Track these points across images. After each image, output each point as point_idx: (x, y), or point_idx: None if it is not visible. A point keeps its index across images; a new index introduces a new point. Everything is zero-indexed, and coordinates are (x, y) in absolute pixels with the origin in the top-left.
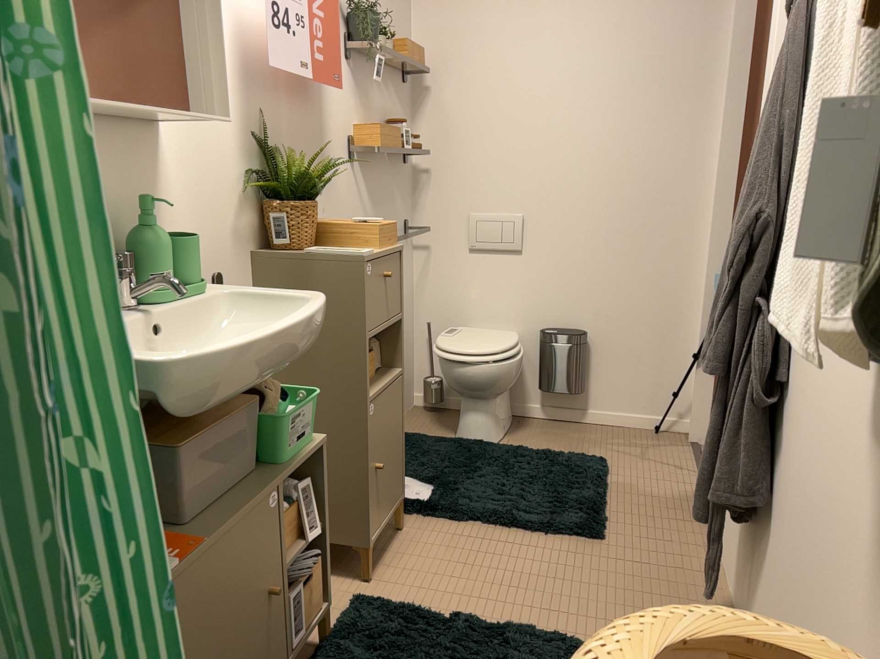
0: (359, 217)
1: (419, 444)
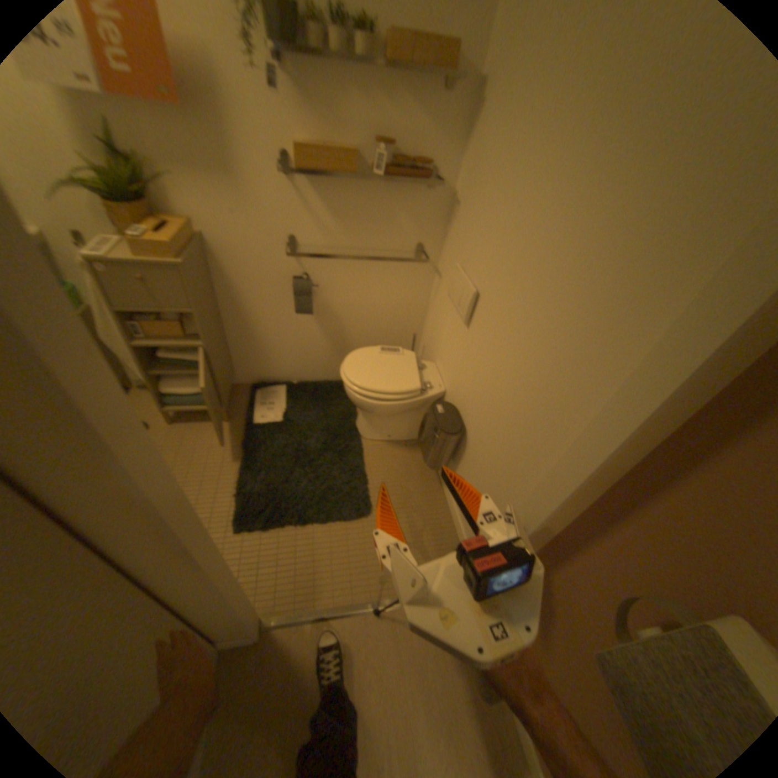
0: (299, 222)
1: (333, 397)
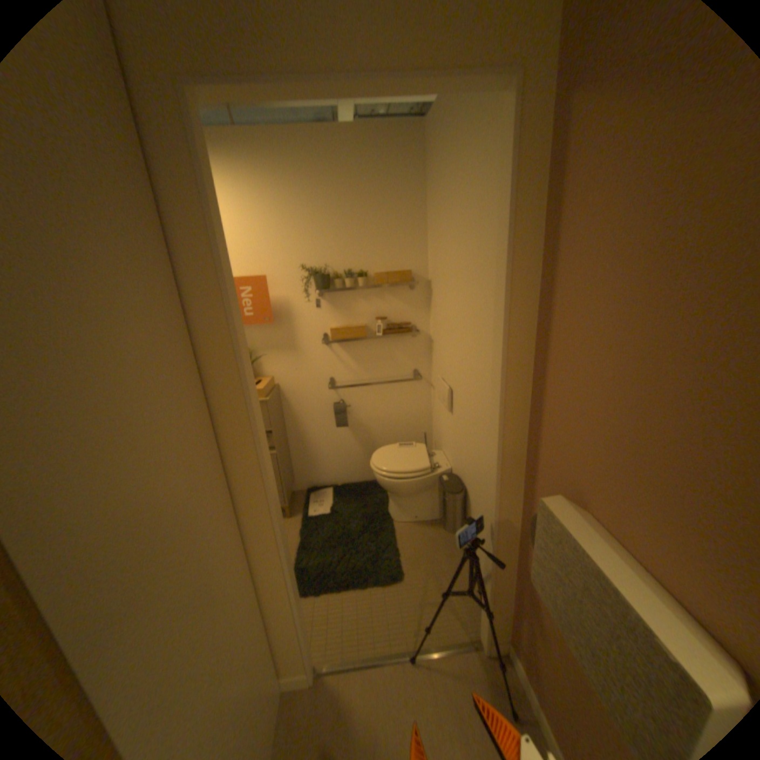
0: (337, 371)
1: (370, 493)
